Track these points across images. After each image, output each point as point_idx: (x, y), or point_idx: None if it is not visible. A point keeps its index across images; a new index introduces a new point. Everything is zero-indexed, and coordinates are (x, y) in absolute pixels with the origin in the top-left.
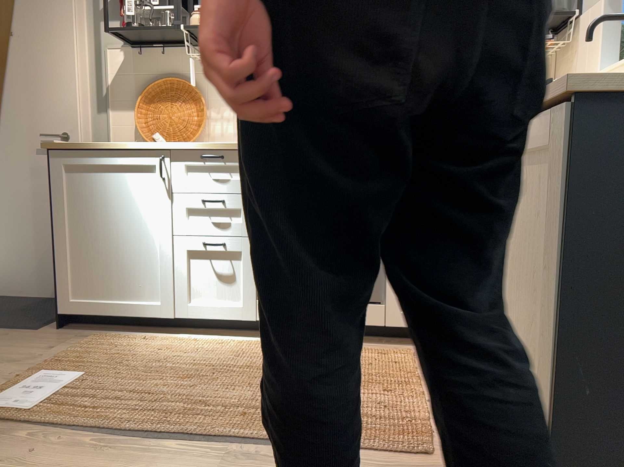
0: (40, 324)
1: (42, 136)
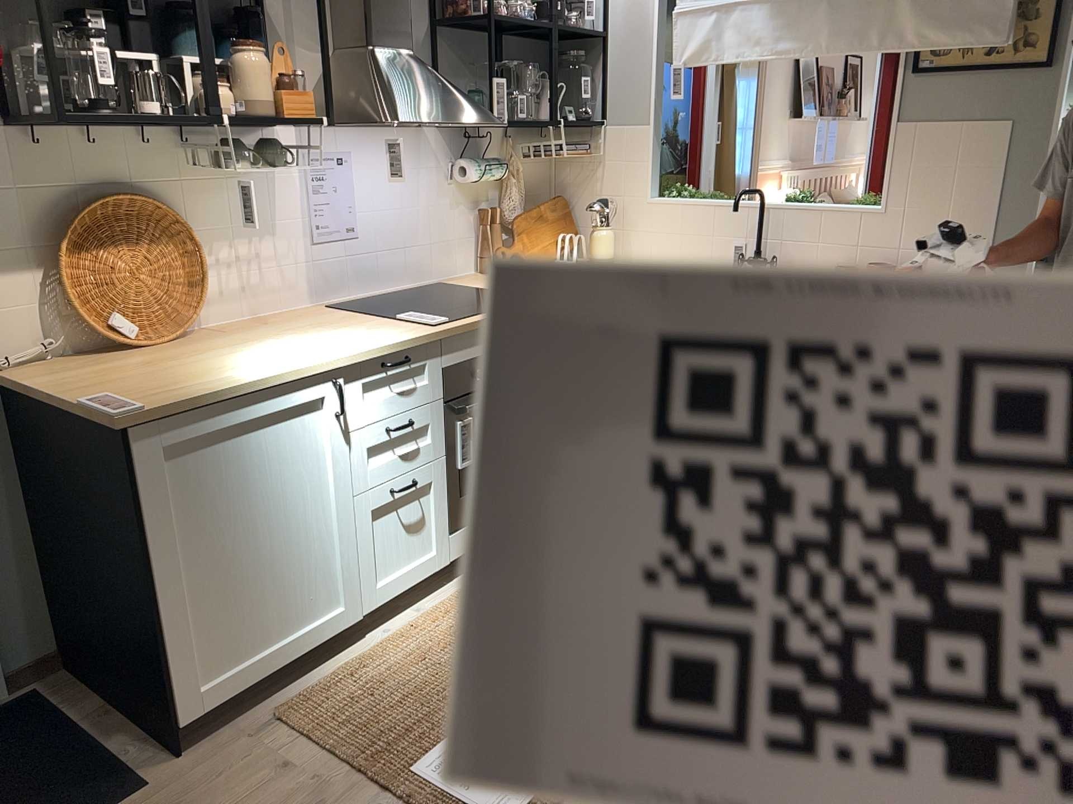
0: (116, 778)
1: None
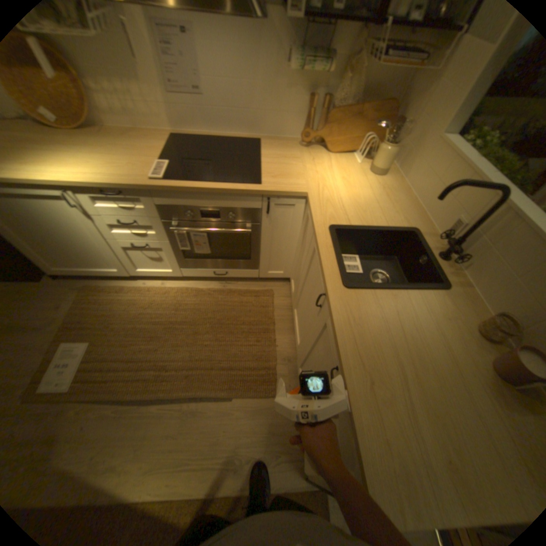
0: (37, 275)
1: None
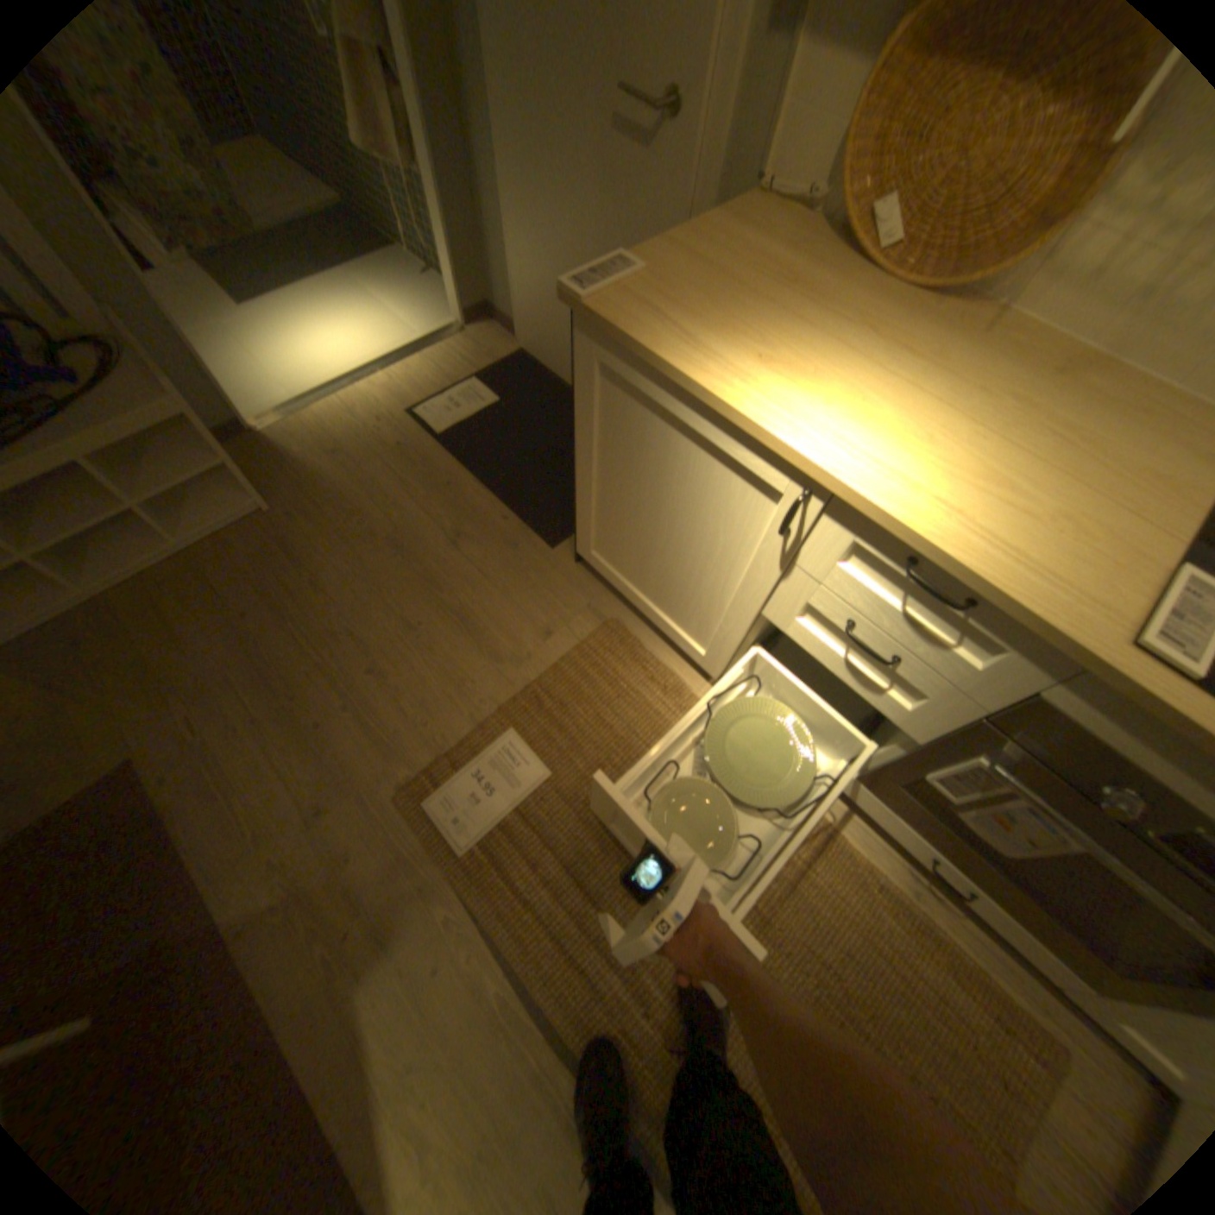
0: (563, 529)
1: (624, 92)
